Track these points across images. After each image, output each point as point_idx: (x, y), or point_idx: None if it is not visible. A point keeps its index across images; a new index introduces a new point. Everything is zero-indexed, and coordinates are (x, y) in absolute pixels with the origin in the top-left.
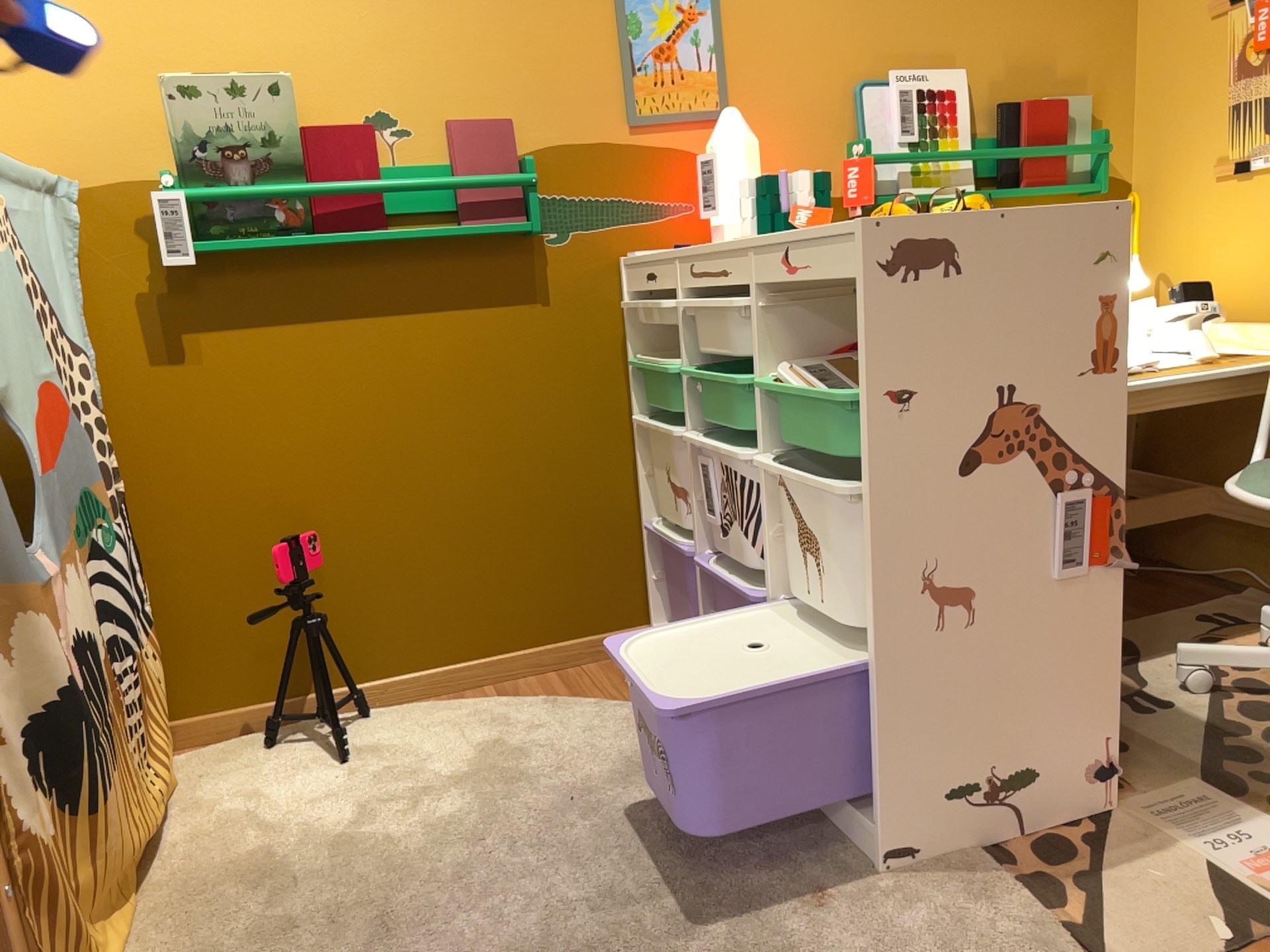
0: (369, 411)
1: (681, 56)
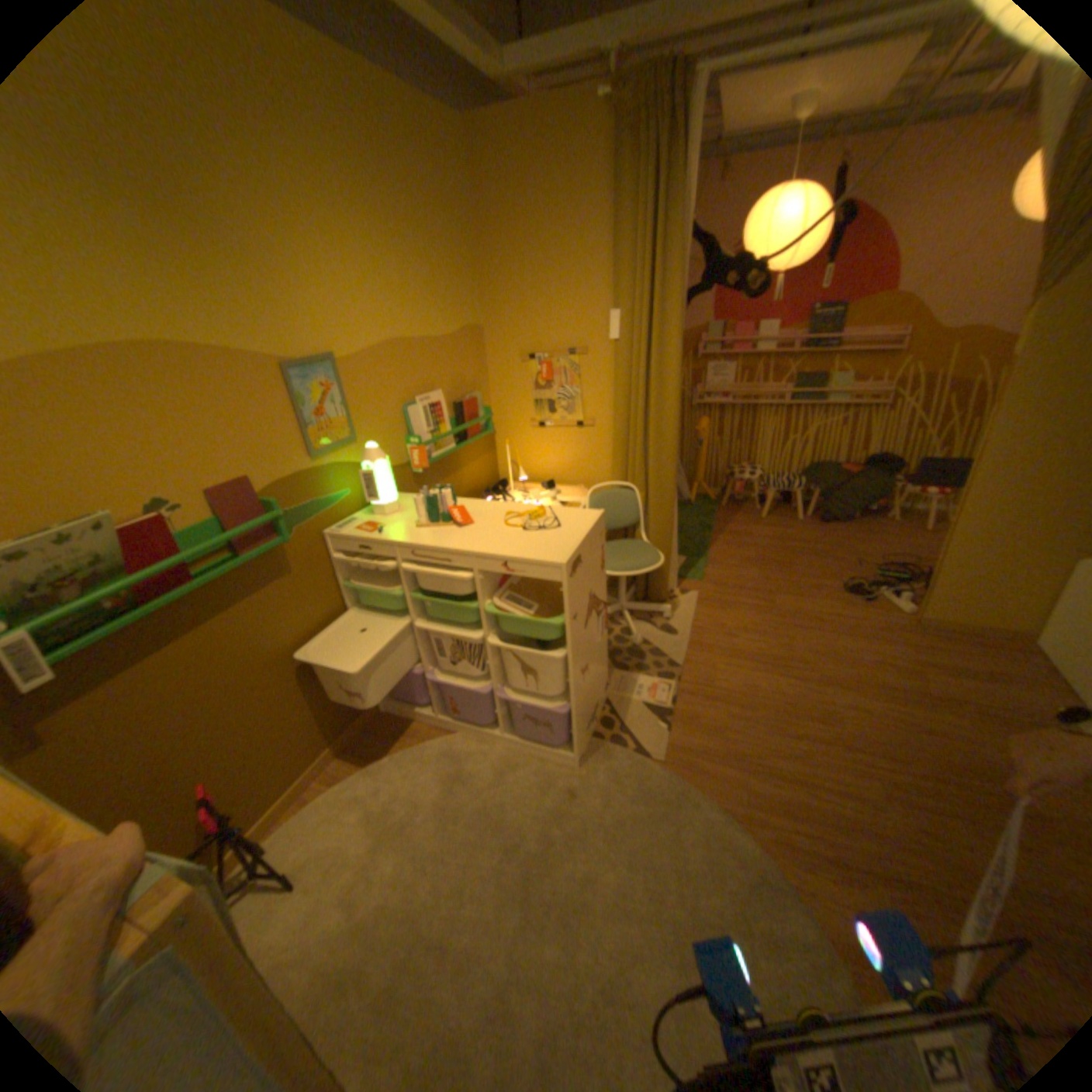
0: (204, 690)
1: (328, 411)
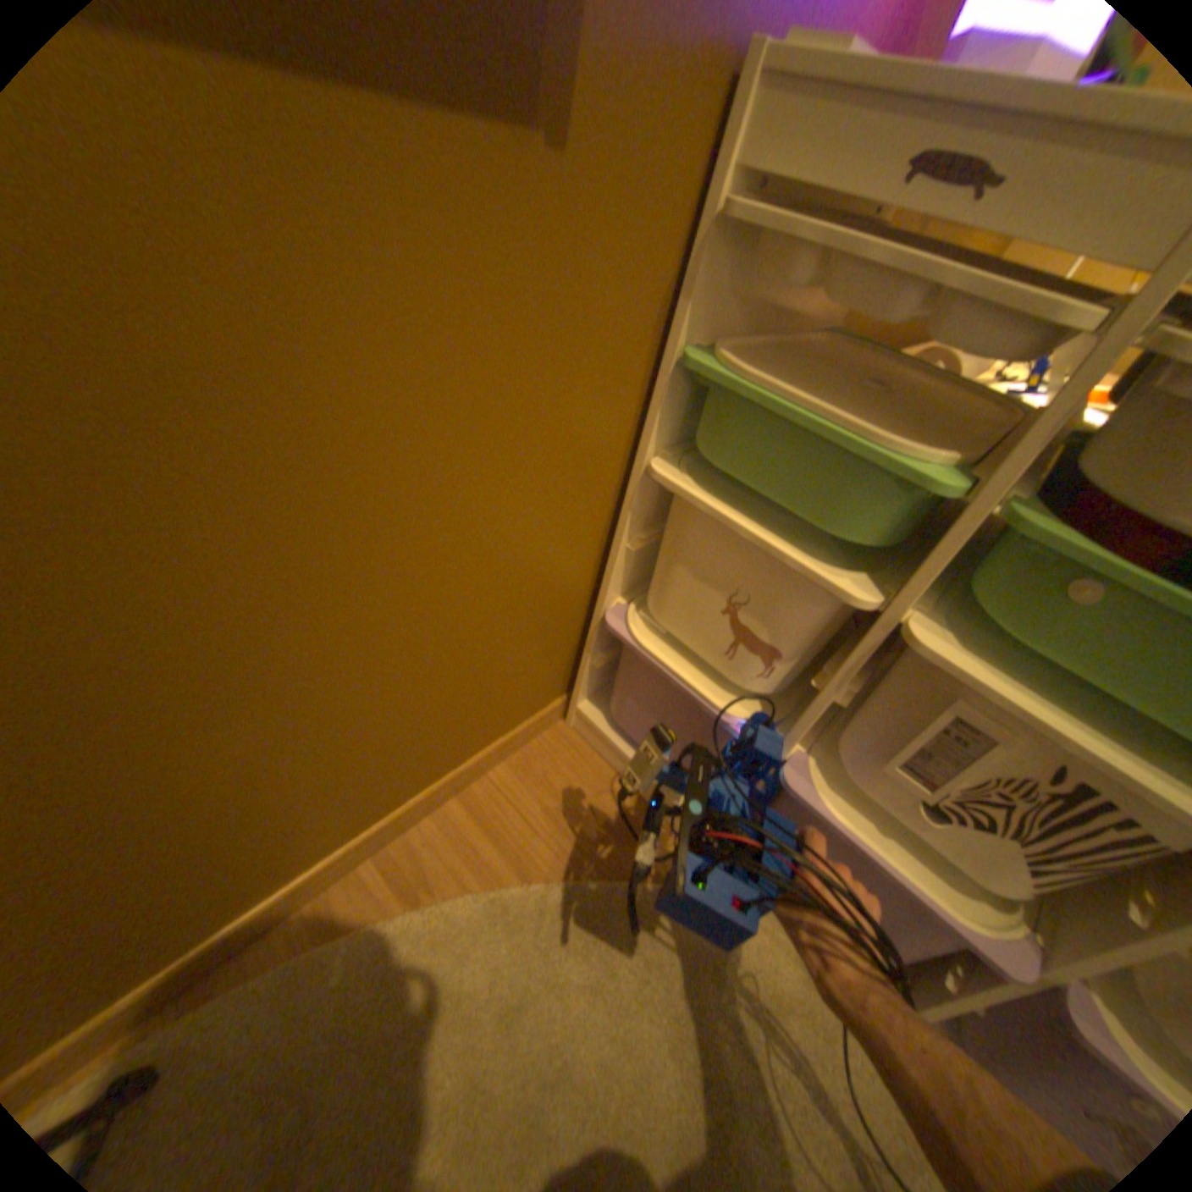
0: None
1: None
